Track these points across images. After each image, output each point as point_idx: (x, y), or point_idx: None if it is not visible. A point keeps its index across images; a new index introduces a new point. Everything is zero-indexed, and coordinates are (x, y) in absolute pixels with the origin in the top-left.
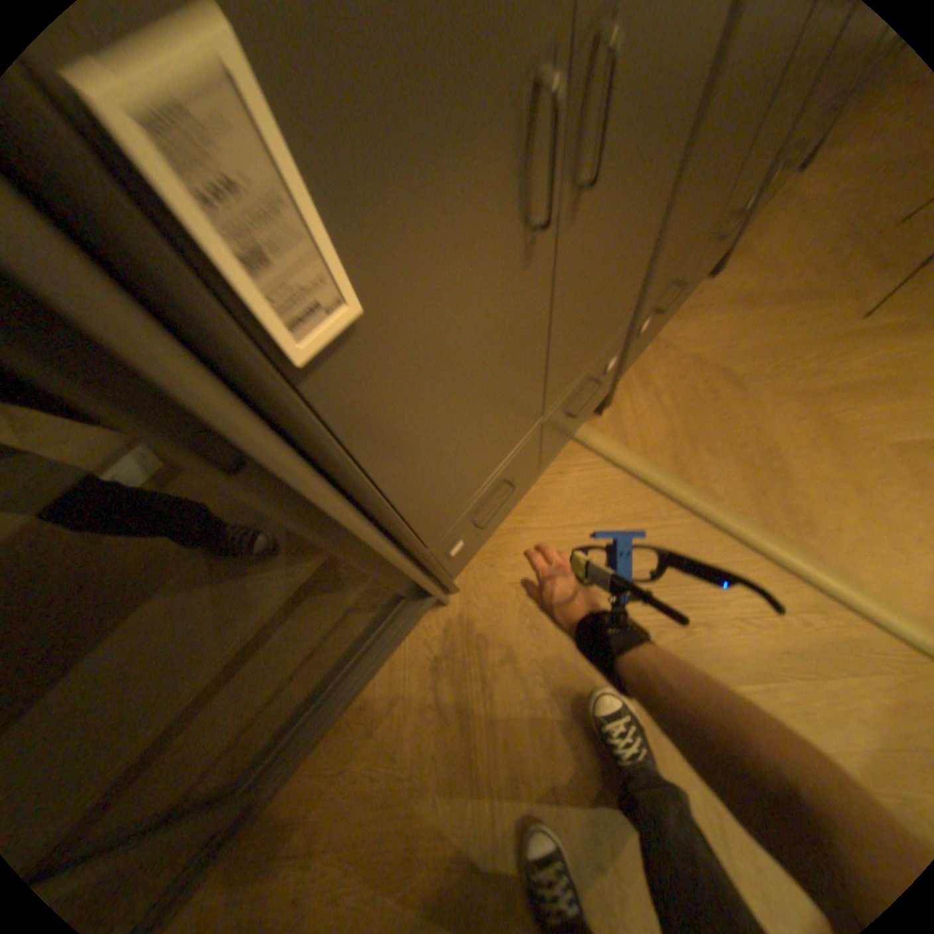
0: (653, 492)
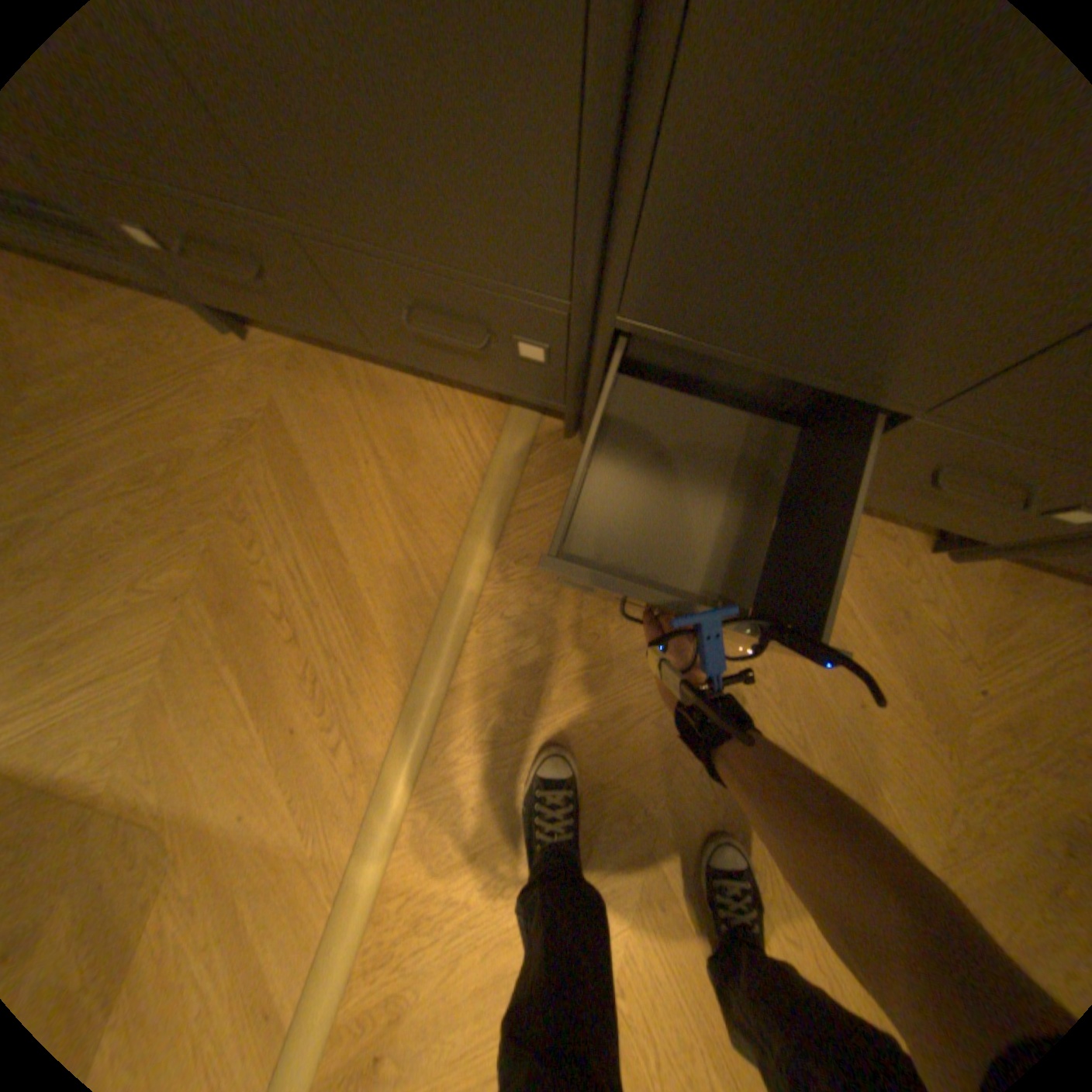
0: (457, 537)
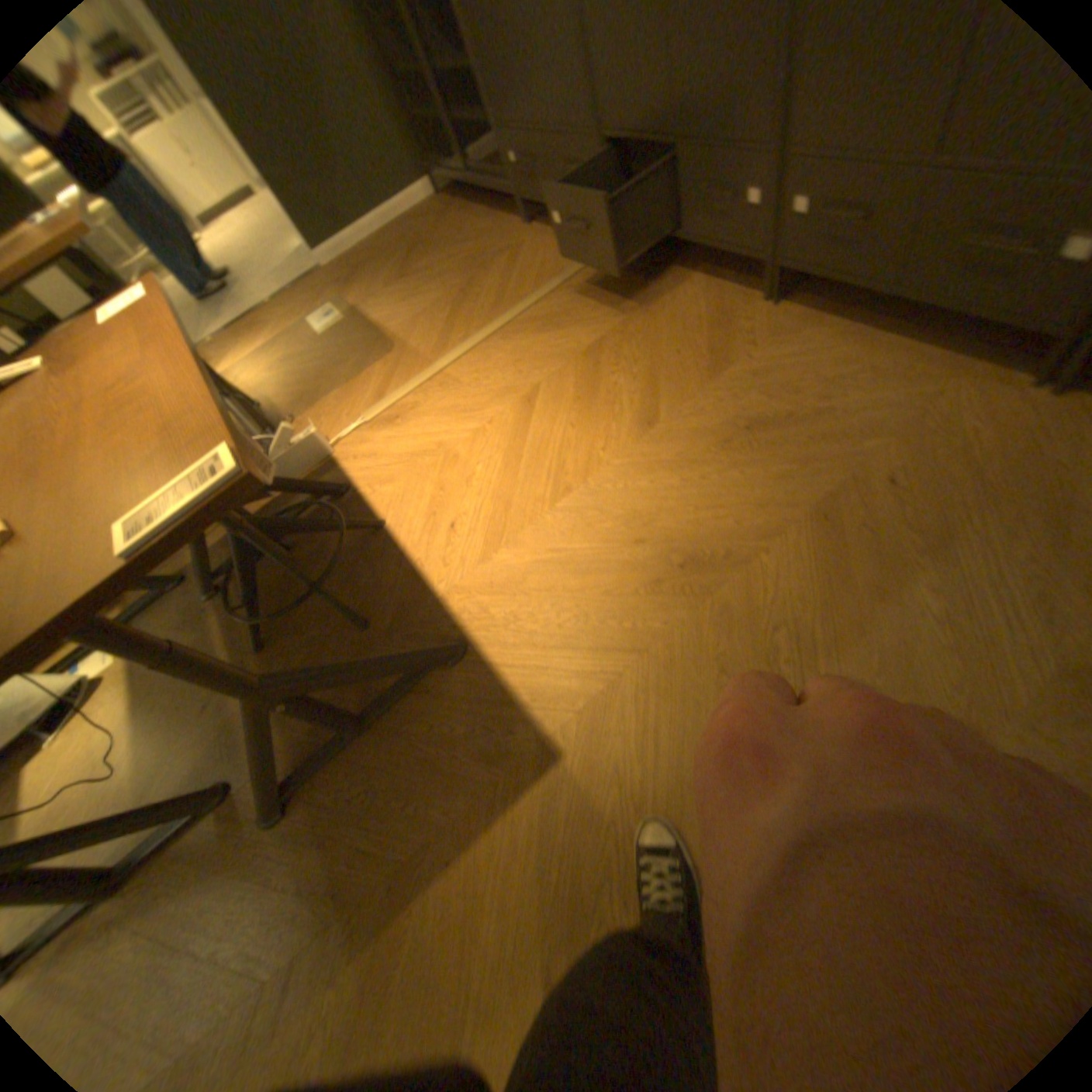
0: (550, 279)
